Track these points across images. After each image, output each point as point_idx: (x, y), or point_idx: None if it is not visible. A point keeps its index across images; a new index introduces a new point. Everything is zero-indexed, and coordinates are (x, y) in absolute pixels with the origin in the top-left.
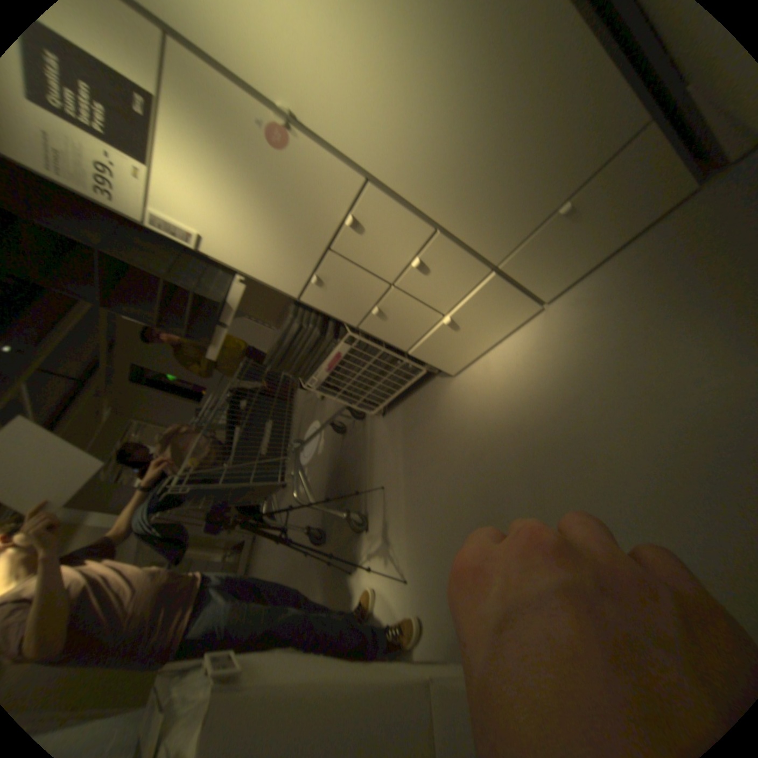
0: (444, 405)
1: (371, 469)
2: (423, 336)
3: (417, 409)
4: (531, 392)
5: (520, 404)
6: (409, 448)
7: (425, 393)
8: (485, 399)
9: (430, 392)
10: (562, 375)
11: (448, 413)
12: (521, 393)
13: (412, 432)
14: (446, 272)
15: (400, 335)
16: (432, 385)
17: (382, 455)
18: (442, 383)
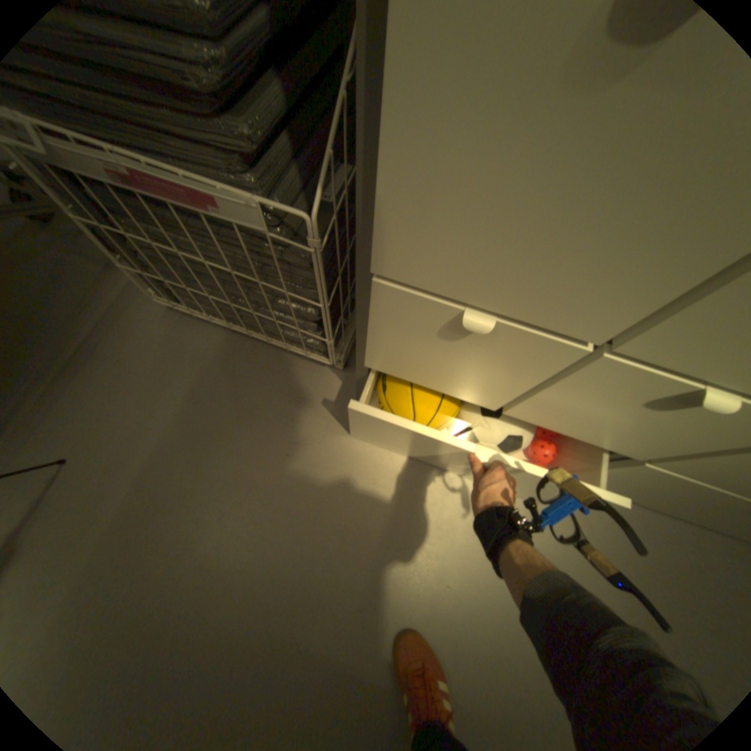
0: (305, 429)
1: (55, 376)
2: (427, 384)
3: (249, 373)
4: (450, 572)
5: (423, 574)
6: (181, 432)
7: (285, 362)
8: (380, 503)
9: (296, 373)
10: (502, 596)
11: (304, 453)
12: (435, 558)
13: (209, 407)
14: (656, 424)
15: (408, 356)
16: (307, 362)
17: (105, 376)
18: (329, 384)
